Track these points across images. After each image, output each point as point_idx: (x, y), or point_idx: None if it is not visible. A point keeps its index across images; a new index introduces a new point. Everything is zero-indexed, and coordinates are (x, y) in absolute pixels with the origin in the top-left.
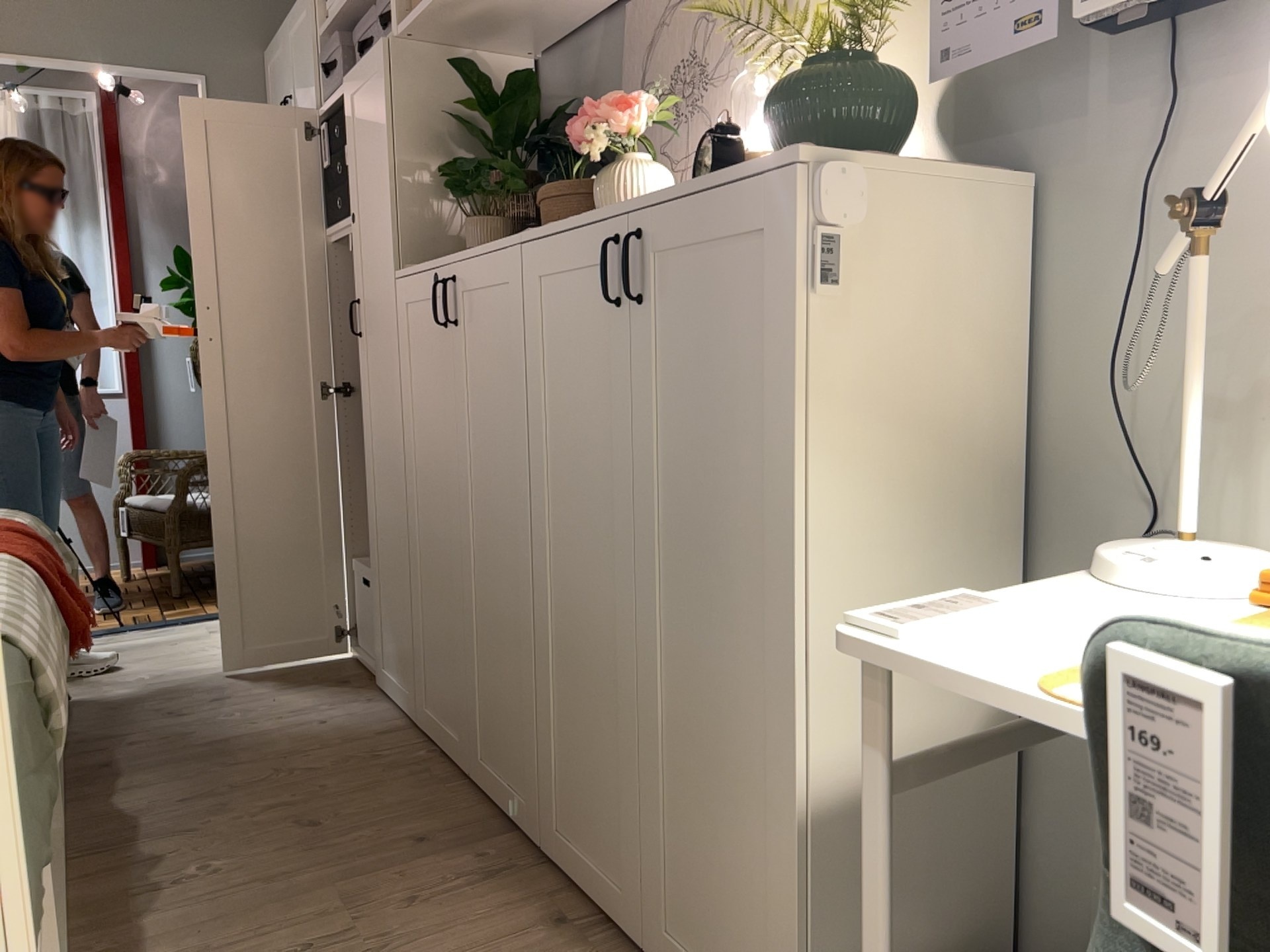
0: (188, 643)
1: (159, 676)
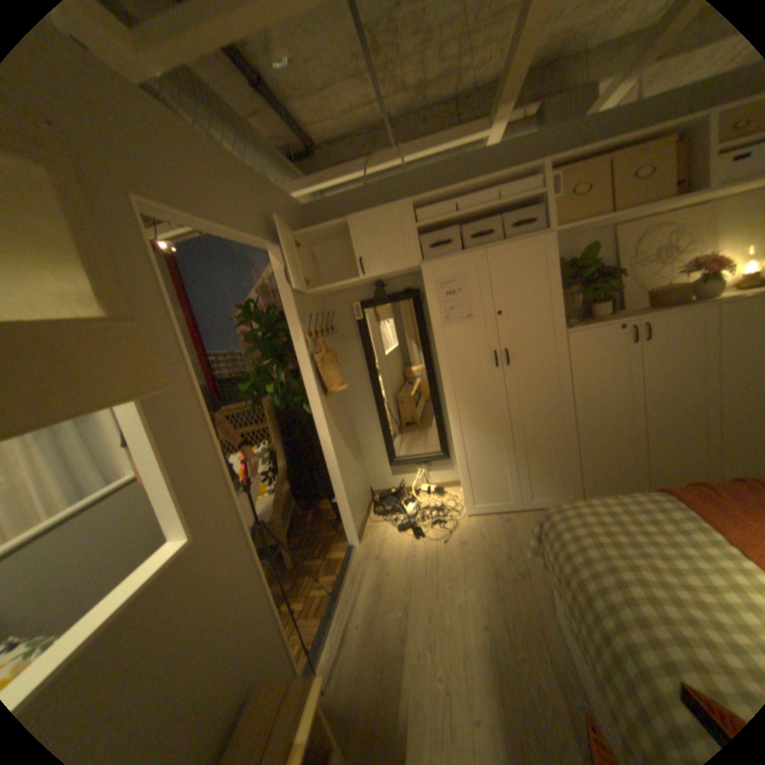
0: (392, 569)
1: (451, 580)
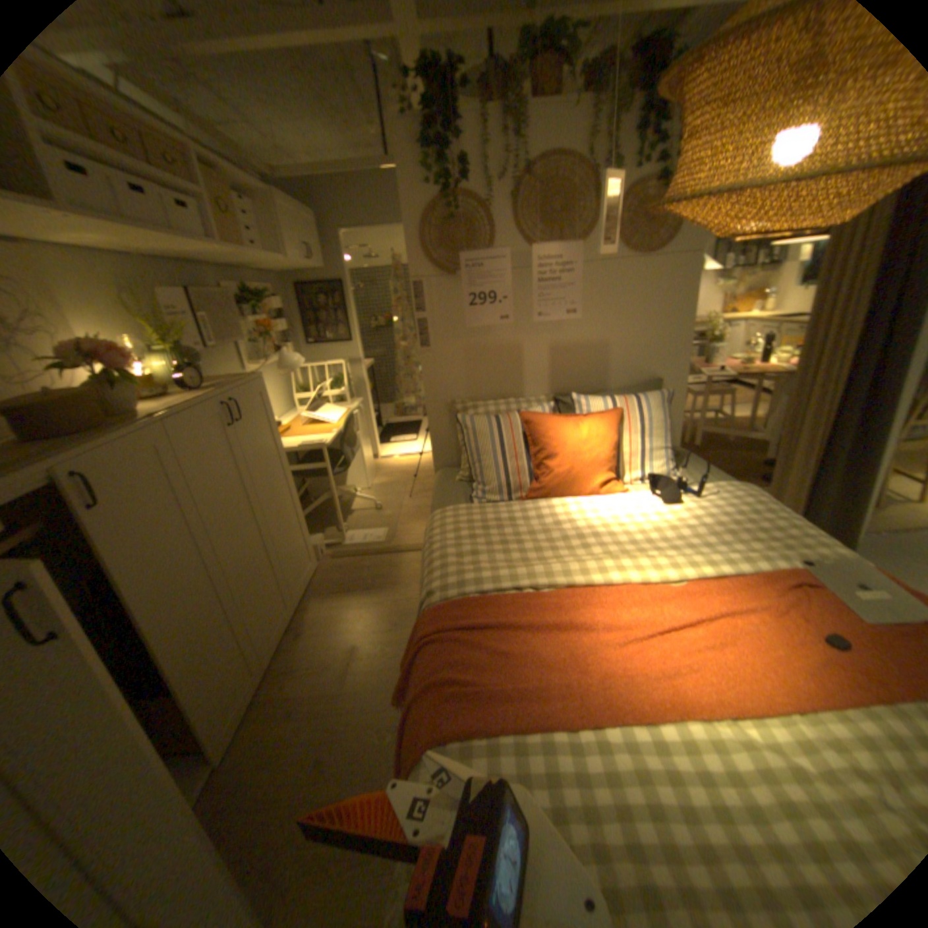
0: None
1: None
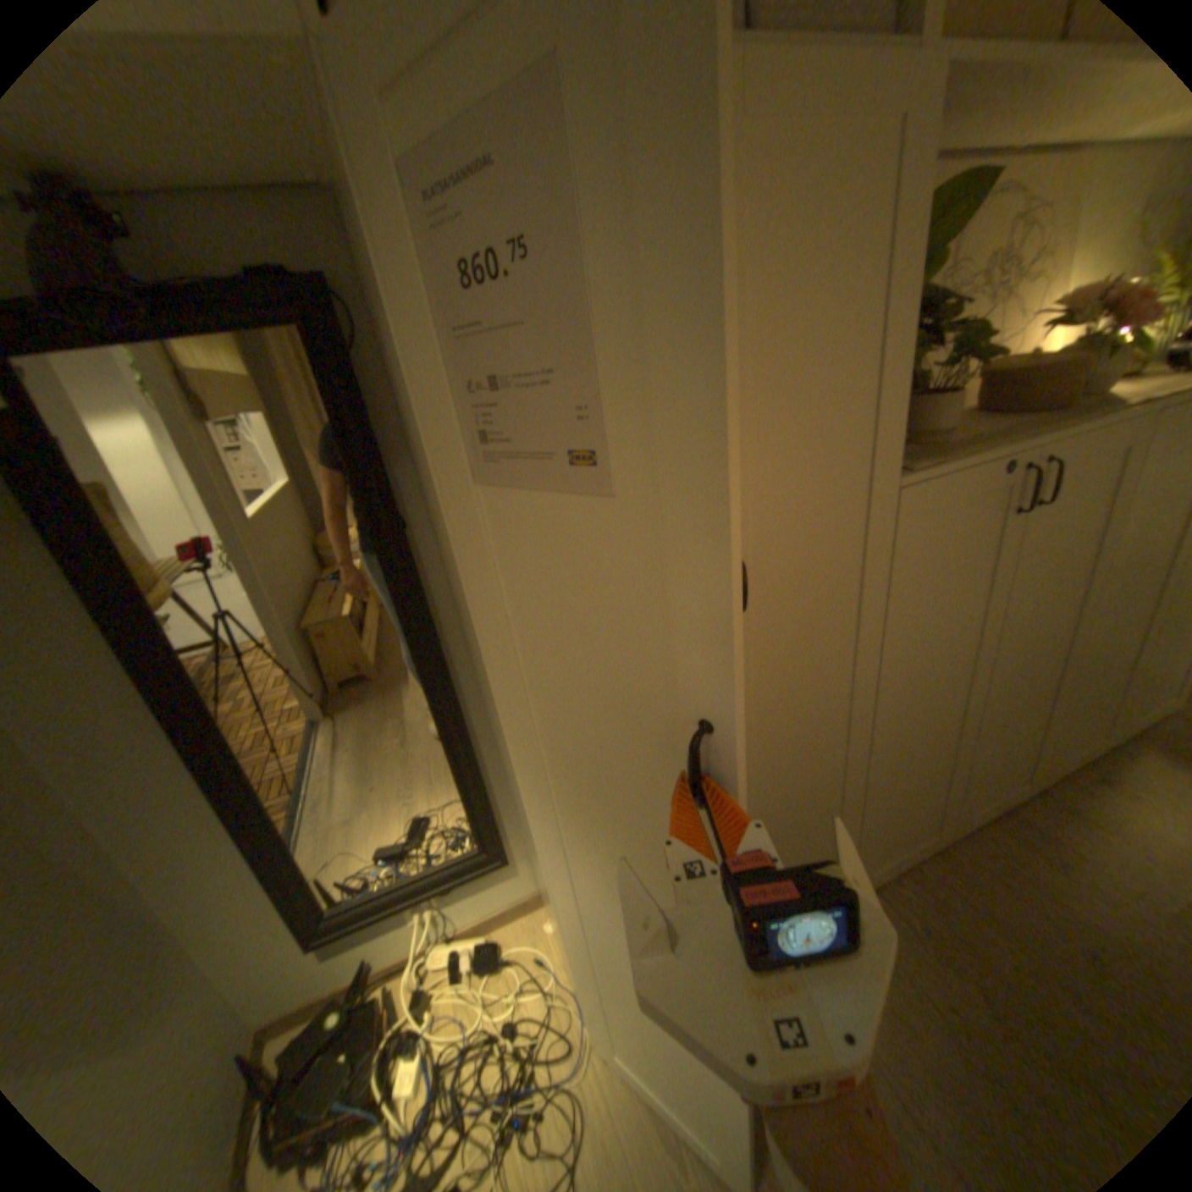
0: None
1: None
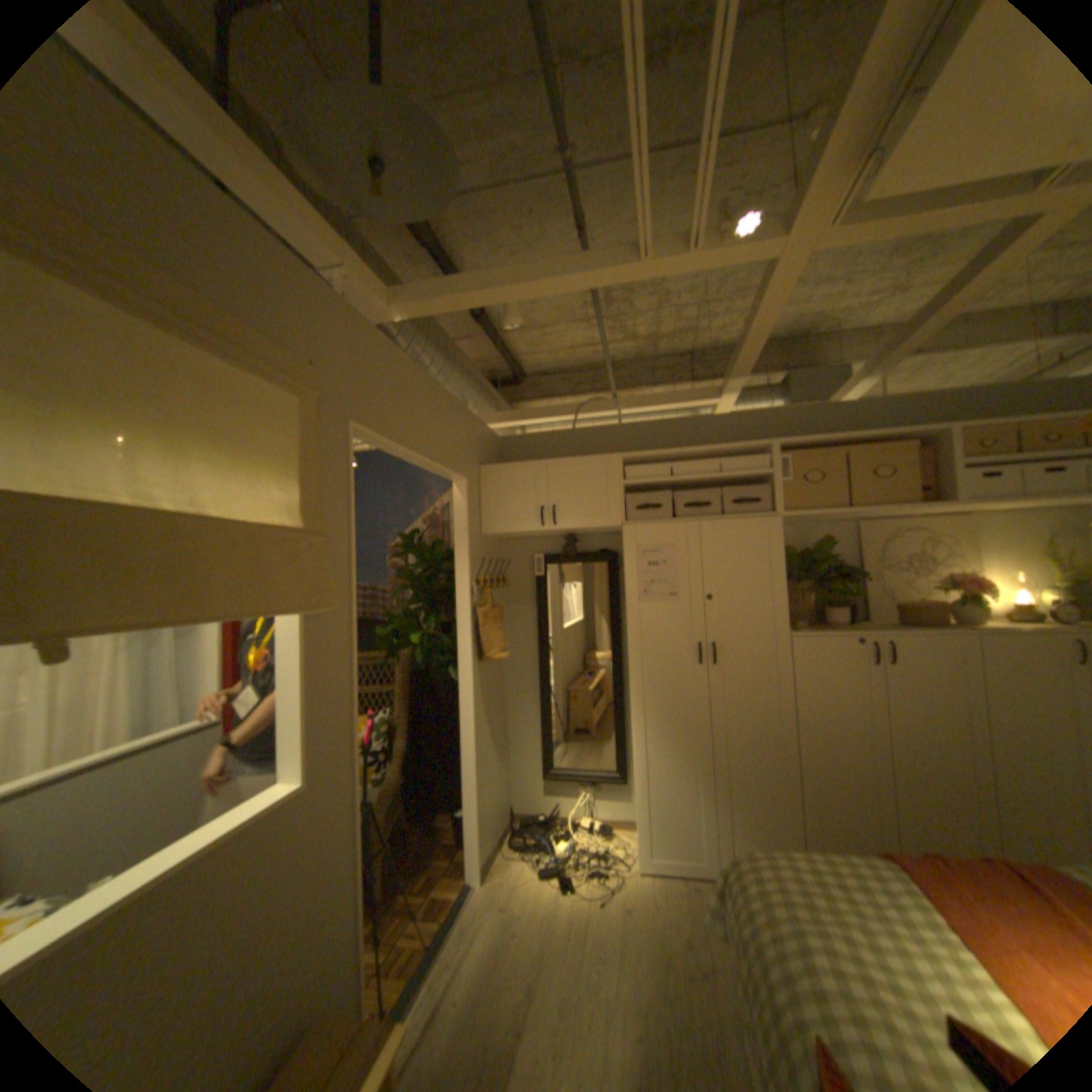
0: (520, 932)
1: (601, 963)
